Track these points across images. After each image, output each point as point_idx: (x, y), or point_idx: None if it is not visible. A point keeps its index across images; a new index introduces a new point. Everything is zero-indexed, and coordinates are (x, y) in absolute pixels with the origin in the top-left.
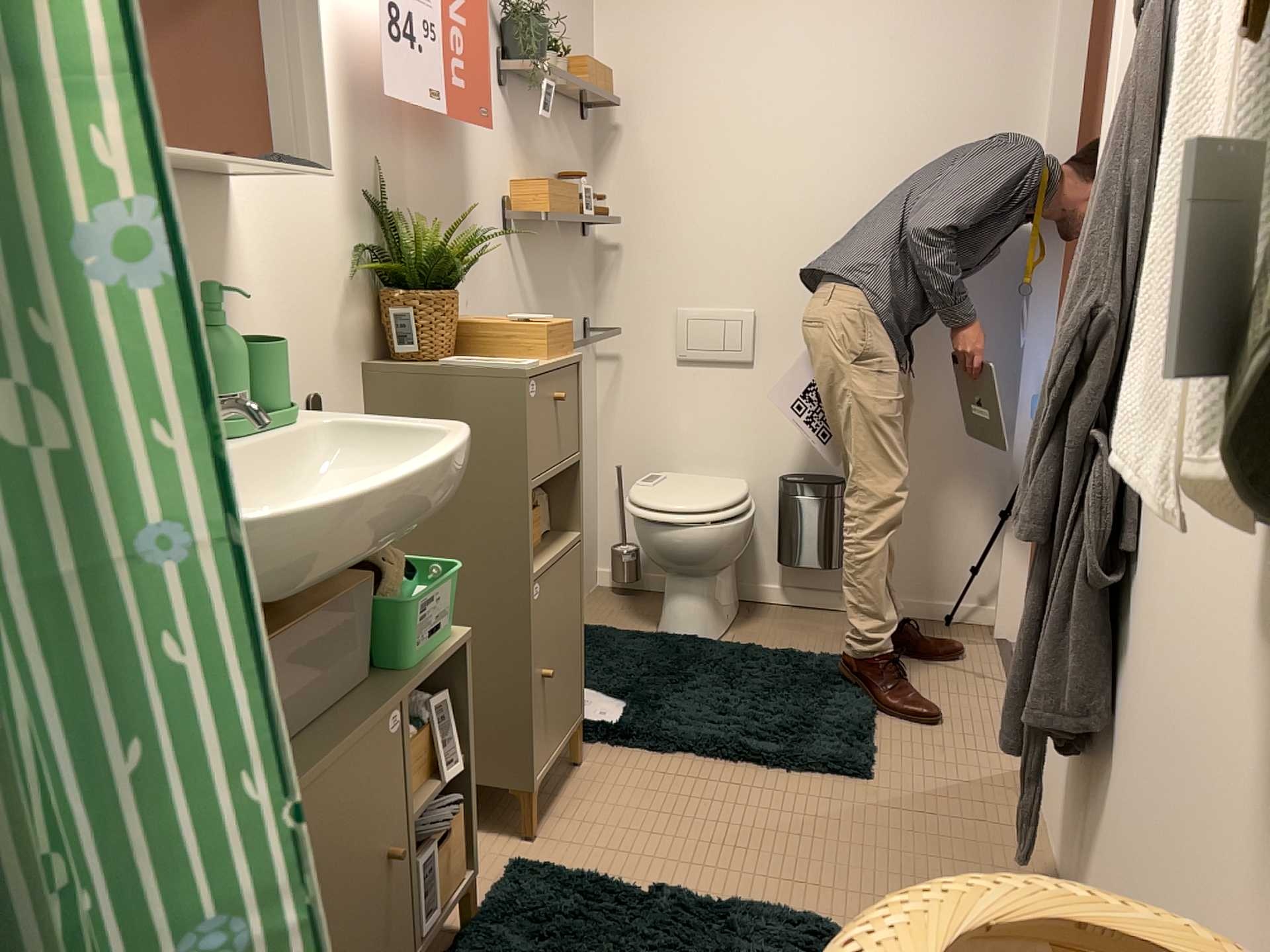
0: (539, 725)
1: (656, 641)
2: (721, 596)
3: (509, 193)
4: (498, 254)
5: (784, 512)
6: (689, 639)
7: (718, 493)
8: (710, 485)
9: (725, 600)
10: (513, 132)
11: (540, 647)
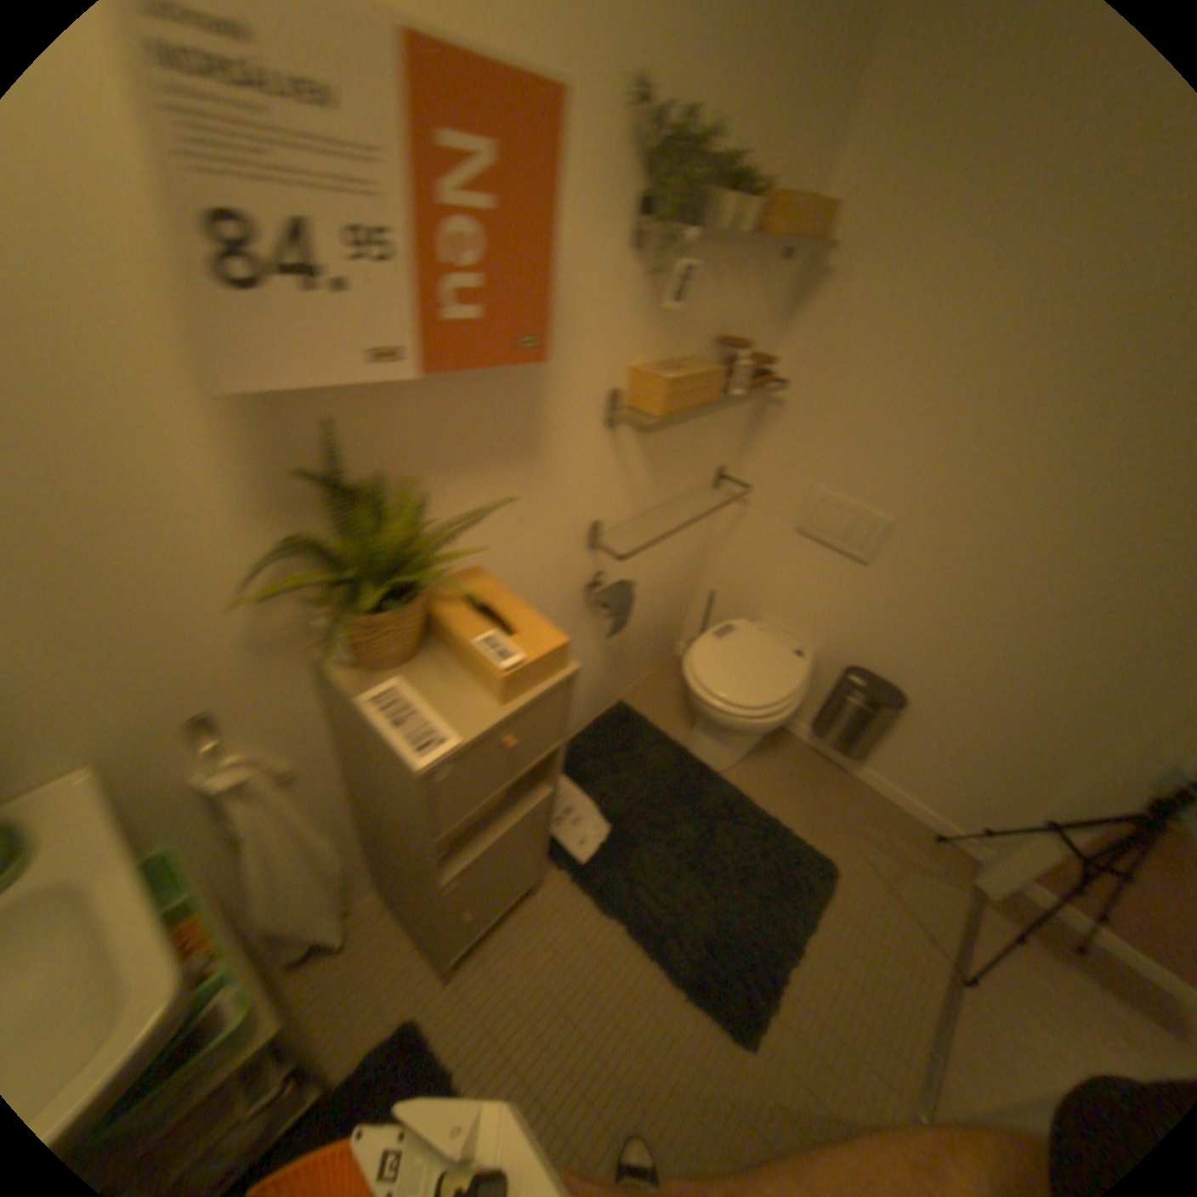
0: (445, 950)
1: (672, 756)
2: (744, 738)
3: (622, 374)
4: (586, 450)
5: (834, 696)
6: (699, 766)
7: (769, 678)
8: (771, 658)
9: (748, 739)
10: (646, 293)
11: (453, 910)
